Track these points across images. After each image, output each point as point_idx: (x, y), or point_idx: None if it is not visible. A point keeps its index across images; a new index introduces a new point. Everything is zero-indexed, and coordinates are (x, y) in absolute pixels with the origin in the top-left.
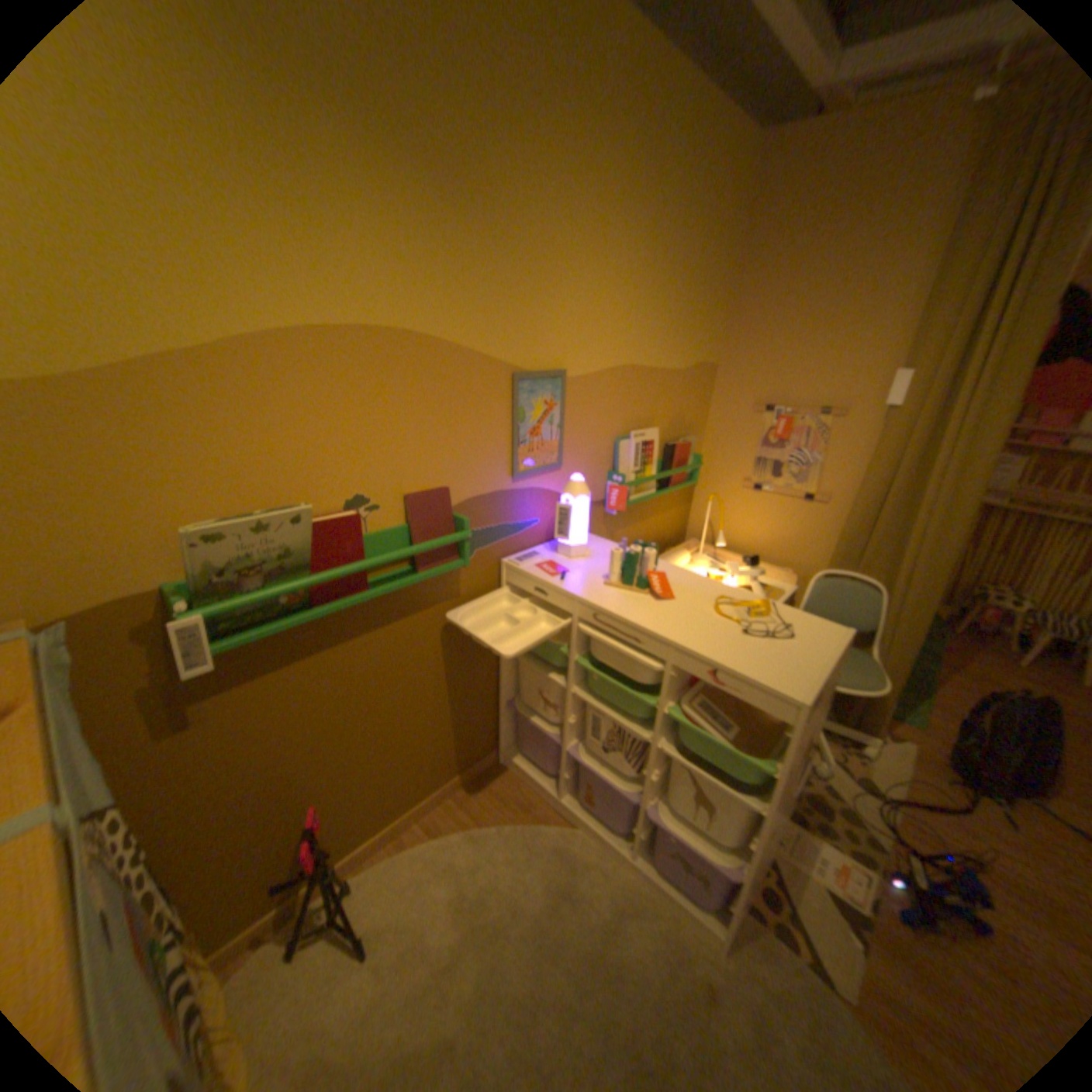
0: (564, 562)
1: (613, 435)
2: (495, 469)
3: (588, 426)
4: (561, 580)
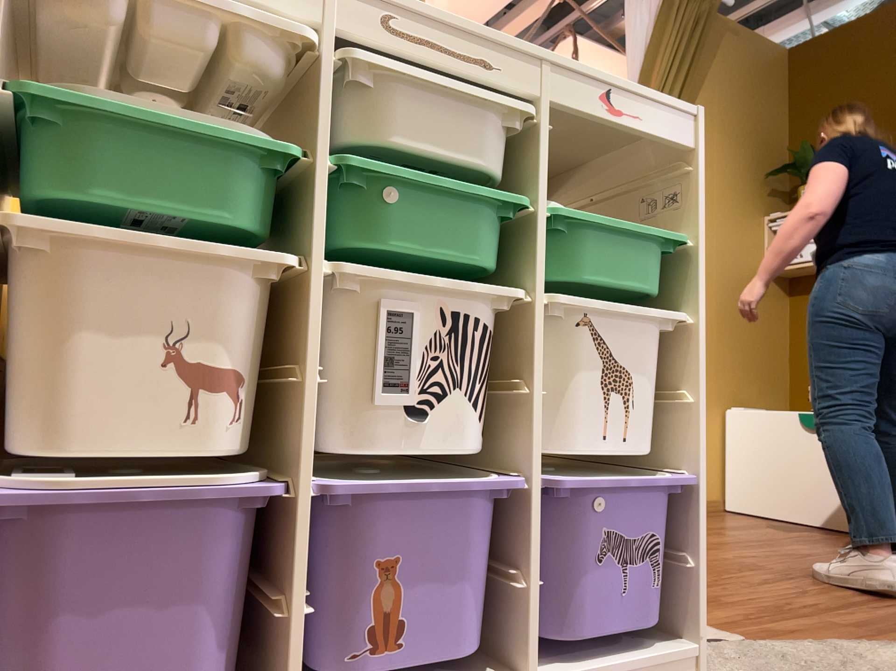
0: None
1: None
2: None
3: None
4: None
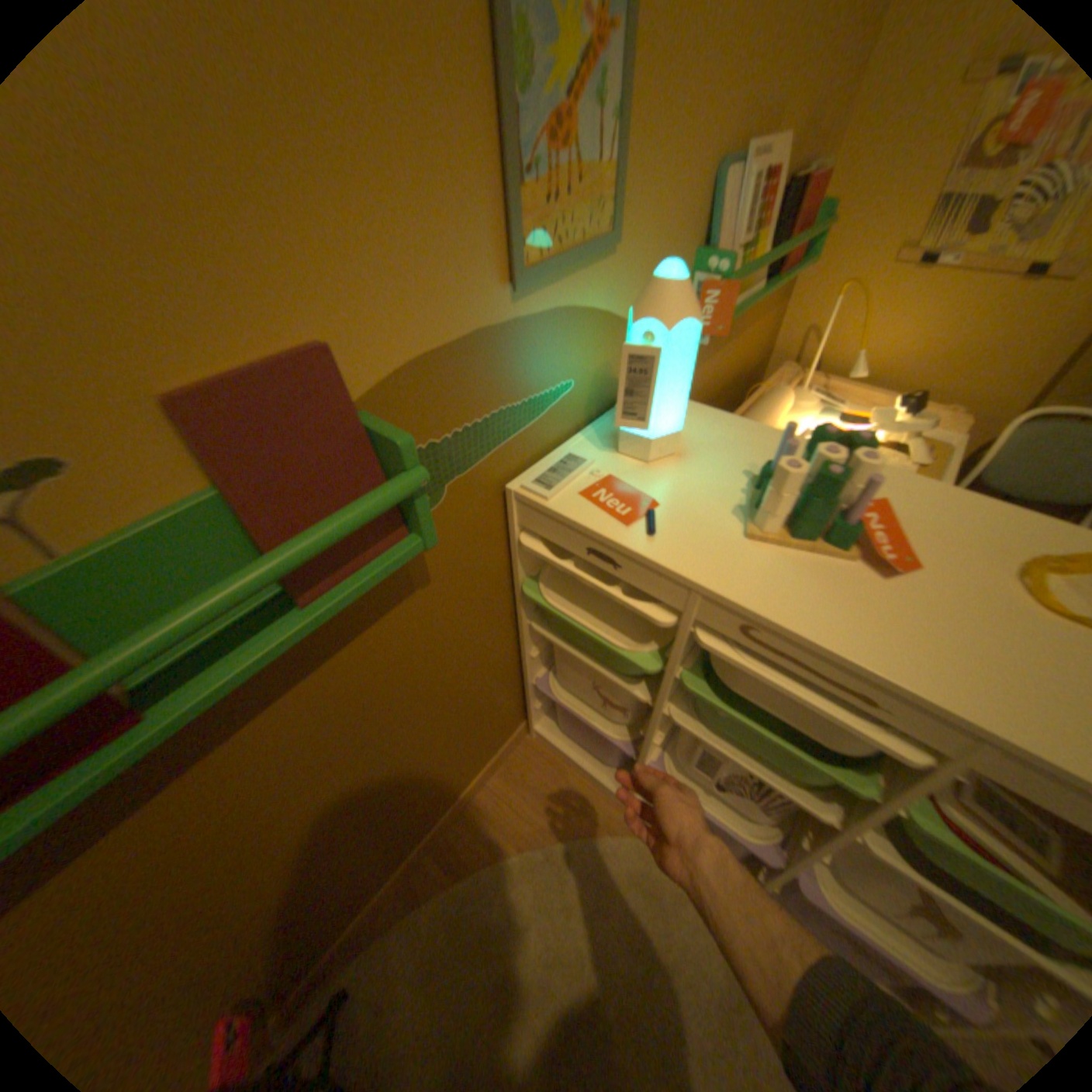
0: (640, 476)
1: (719, 151)
2: (468, 263)
3: (679, 118)
4: (651, 533)
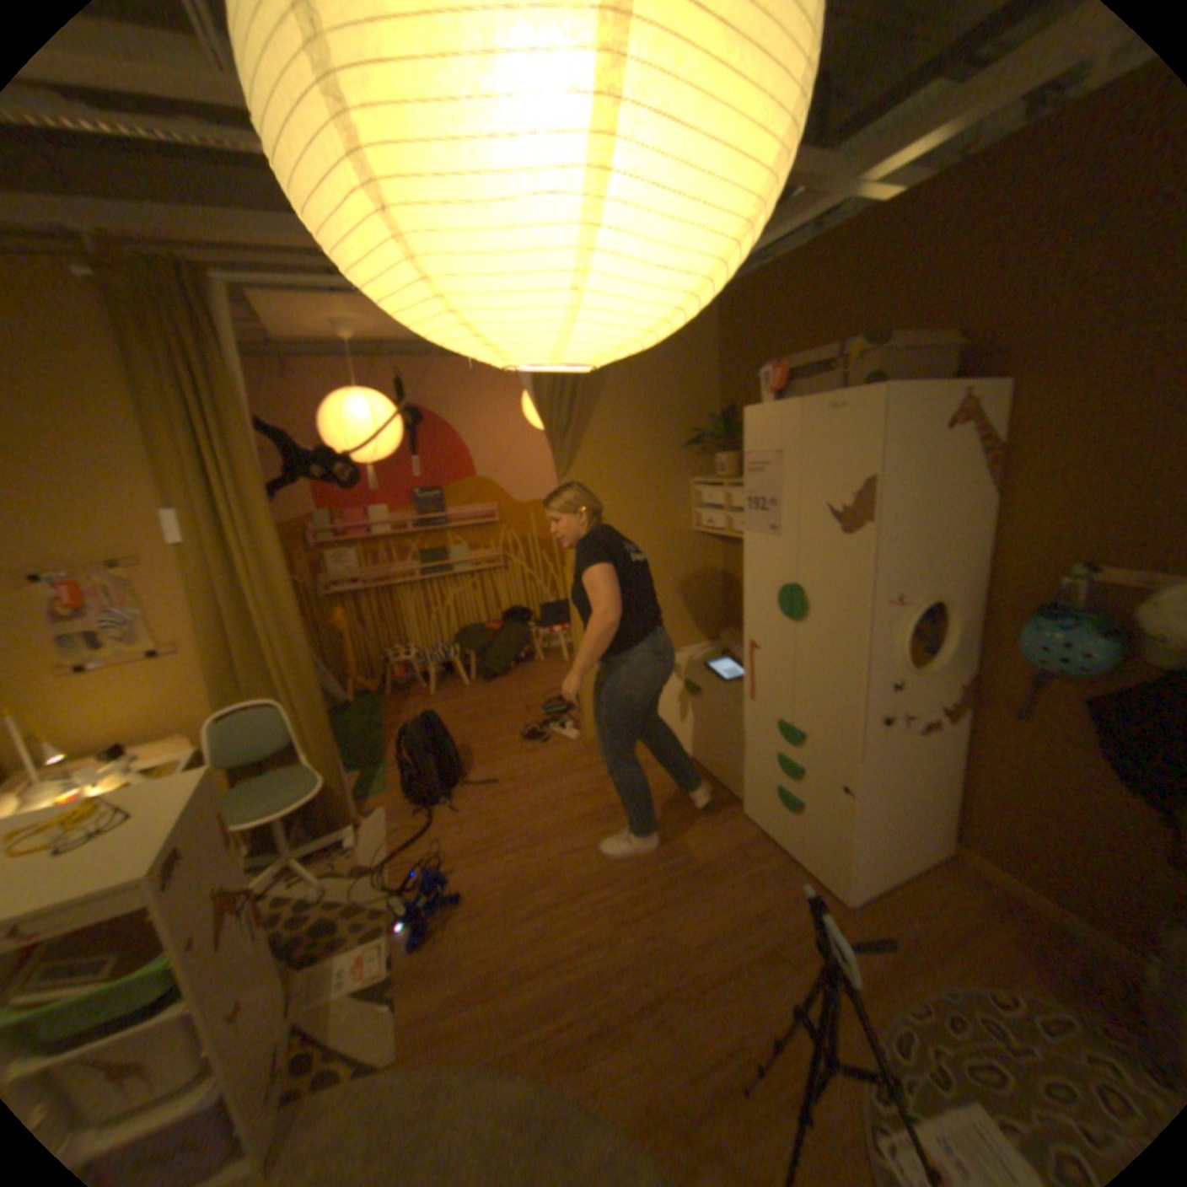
0: None
1: None
2: None
3: None
4: None
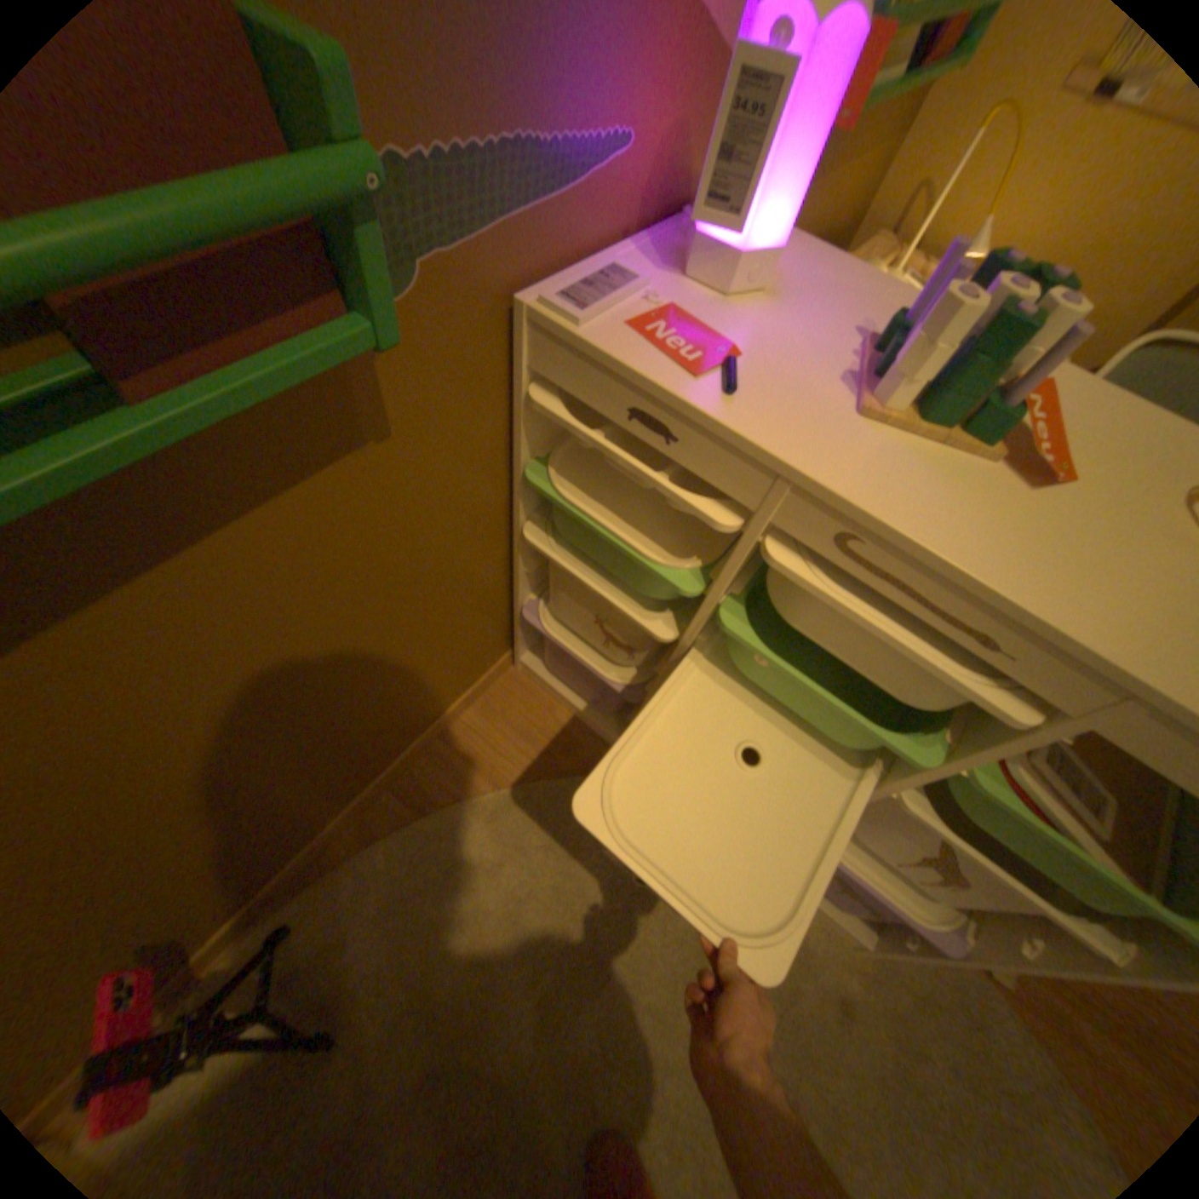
0: (715, 312)
1: None
2: None
3: None
4: (731, 391)
